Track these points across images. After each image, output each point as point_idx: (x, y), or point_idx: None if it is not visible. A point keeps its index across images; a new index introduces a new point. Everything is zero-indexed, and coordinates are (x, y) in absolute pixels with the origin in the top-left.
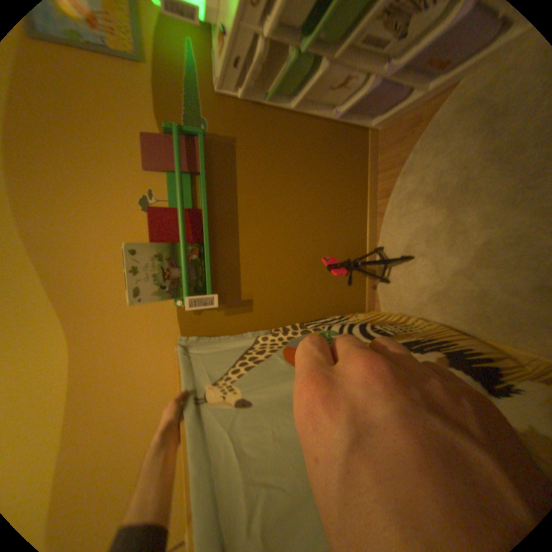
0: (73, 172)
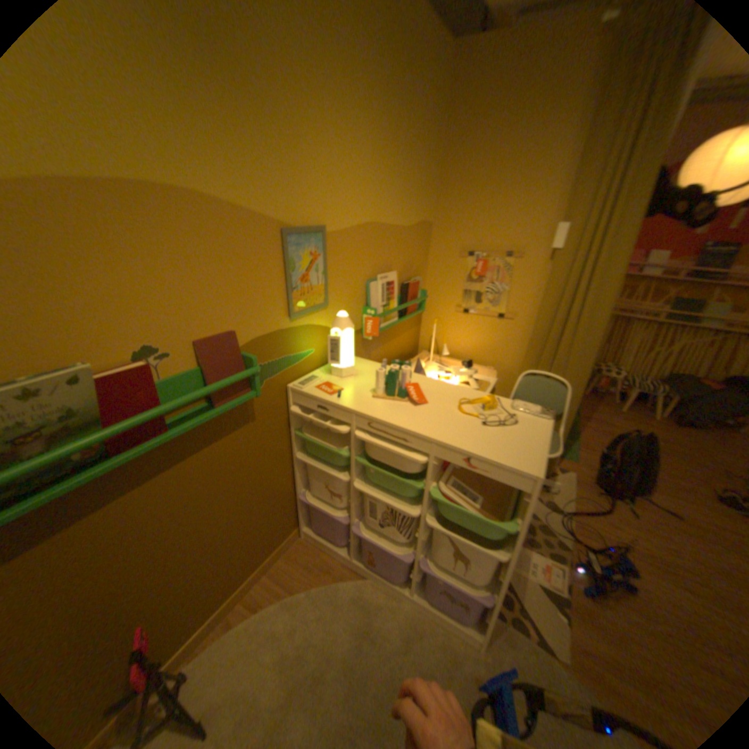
0: (167, 263)
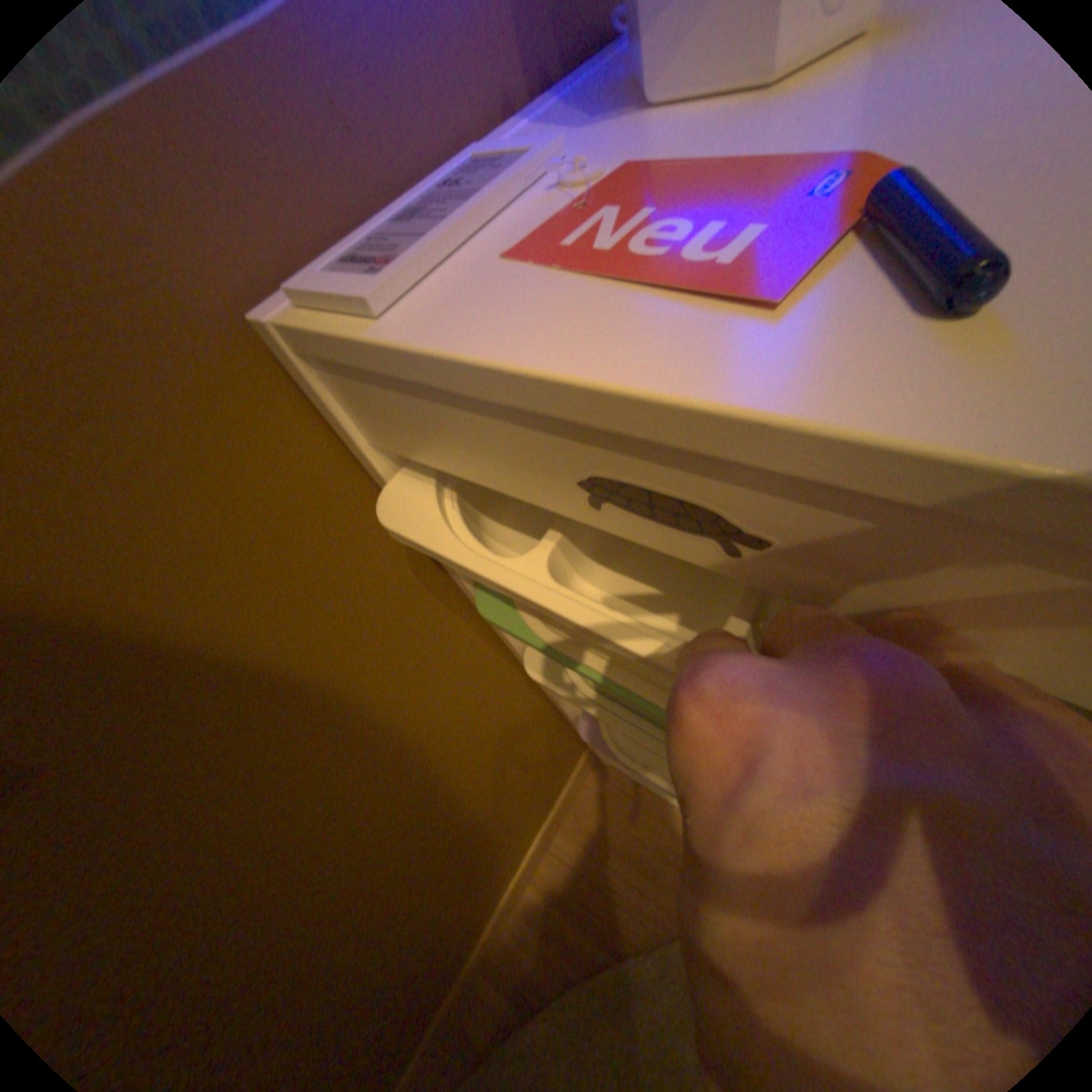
0: None
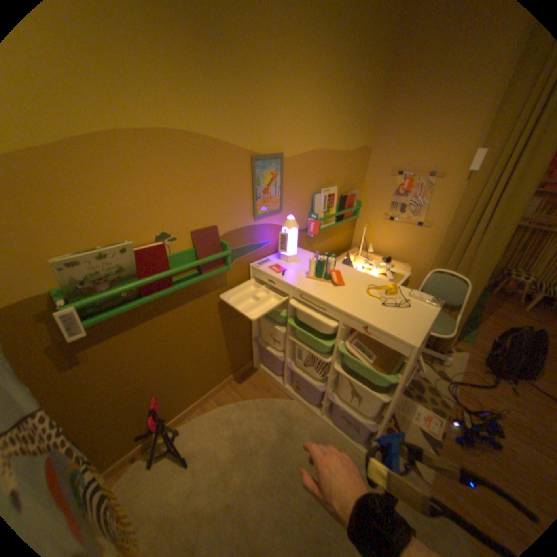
0: (177, 181)
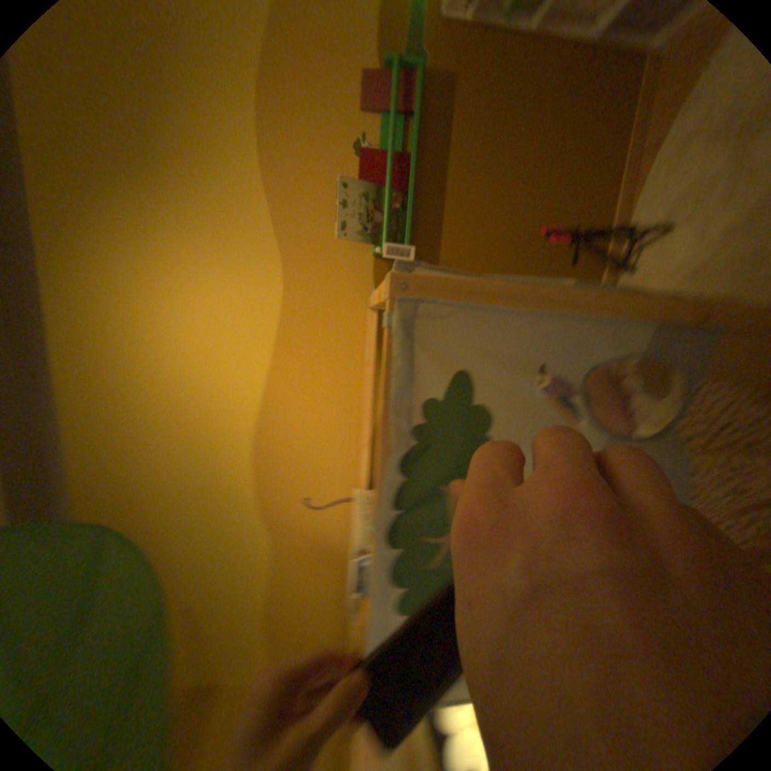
0: (305, 110)
